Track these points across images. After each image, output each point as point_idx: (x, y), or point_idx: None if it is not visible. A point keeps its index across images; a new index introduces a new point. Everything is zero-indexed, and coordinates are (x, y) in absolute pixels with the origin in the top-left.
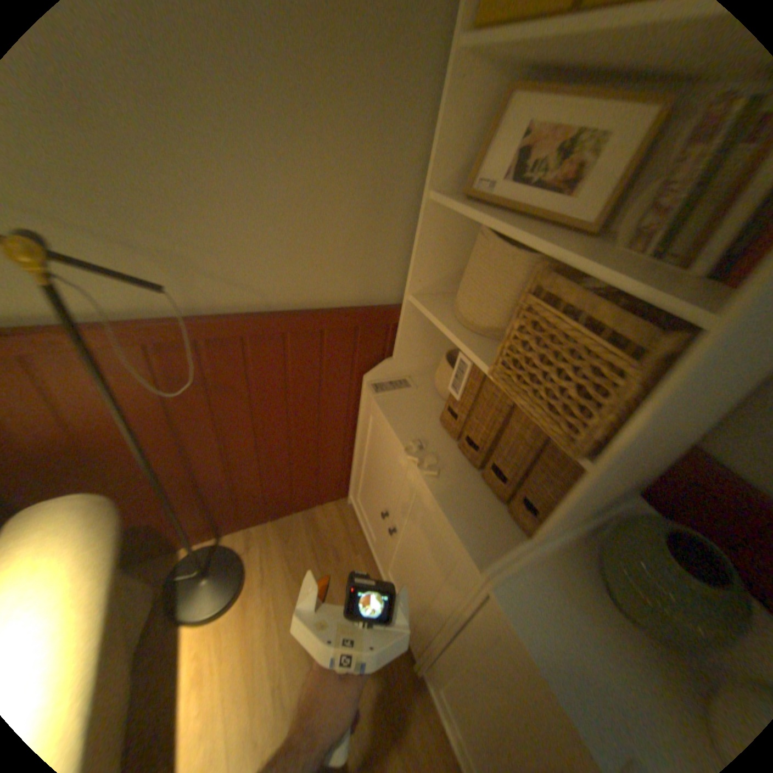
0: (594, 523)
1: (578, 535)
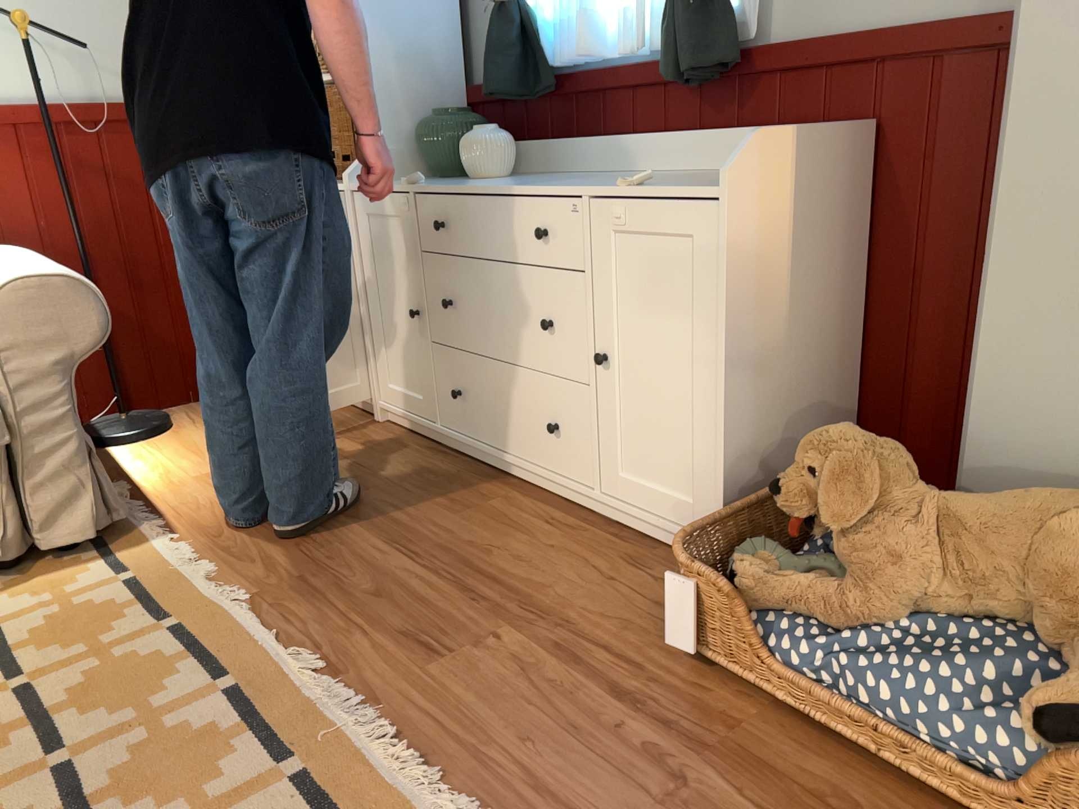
0: (413, 146)
1: (399, 149)
